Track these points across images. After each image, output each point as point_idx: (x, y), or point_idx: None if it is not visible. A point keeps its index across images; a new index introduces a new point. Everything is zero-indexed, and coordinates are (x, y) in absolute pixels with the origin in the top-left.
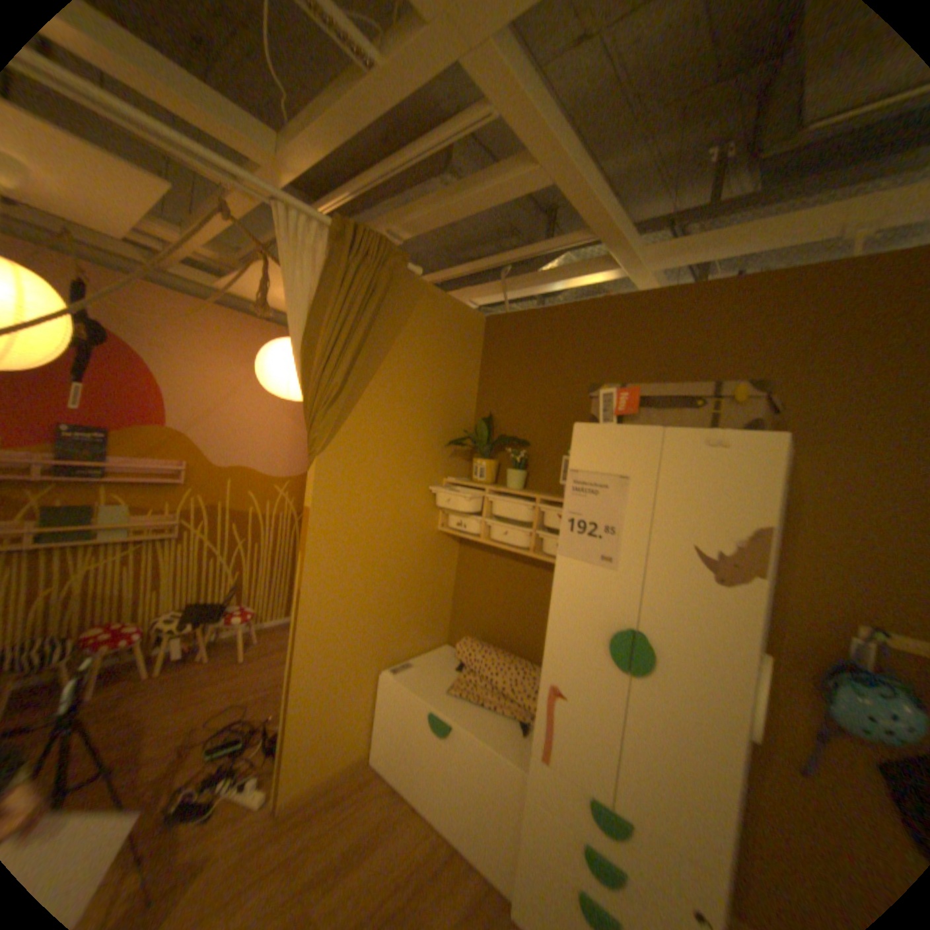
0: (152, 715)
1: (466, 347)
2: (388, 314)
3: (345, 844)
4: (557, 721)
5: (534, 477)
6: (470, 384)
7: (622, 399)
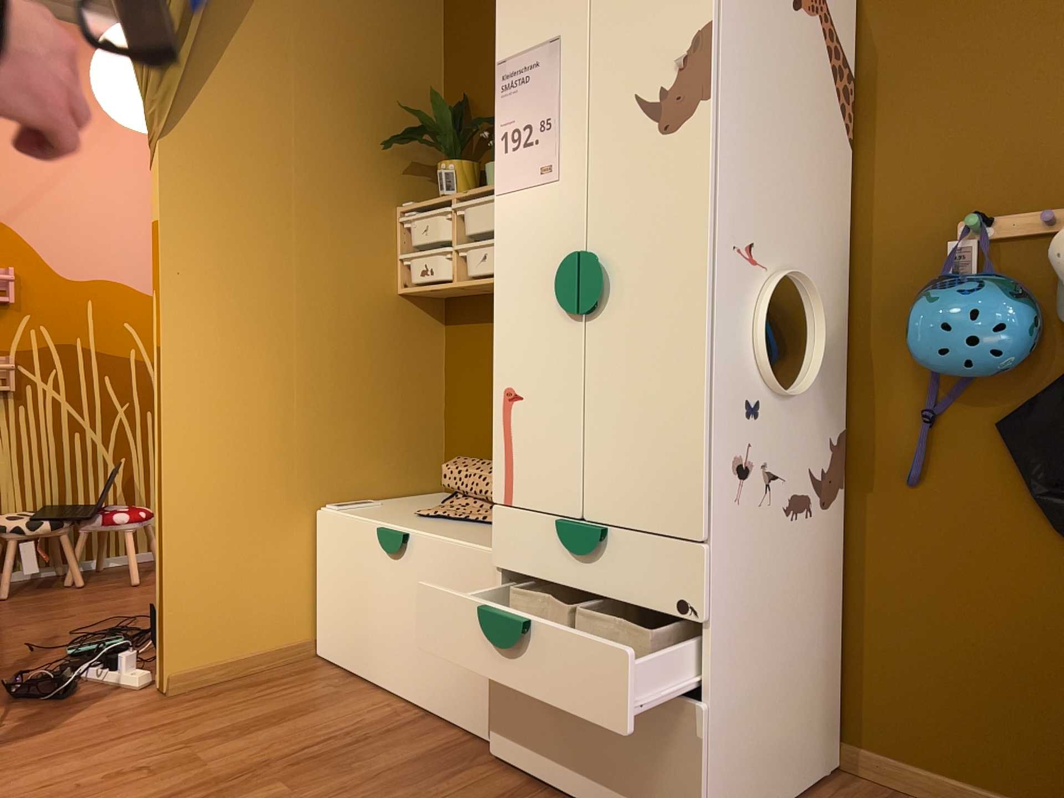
0: None
1: None
2: None
3: (258, 712)
4: (514, 436)
5: None
6: (428, 55)
7: None
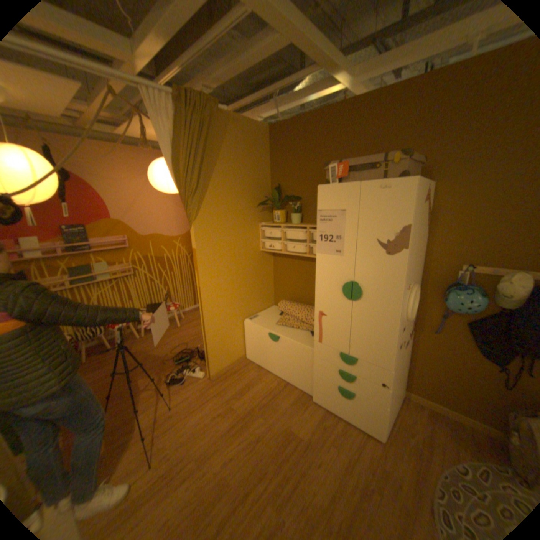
0: (146, 352)
1: (259, 147)
2: (212, 137)
3: (241, 386)
4: (323, 325)
5: (305, 216)
6: (265, 169)
7: (345, 167)
